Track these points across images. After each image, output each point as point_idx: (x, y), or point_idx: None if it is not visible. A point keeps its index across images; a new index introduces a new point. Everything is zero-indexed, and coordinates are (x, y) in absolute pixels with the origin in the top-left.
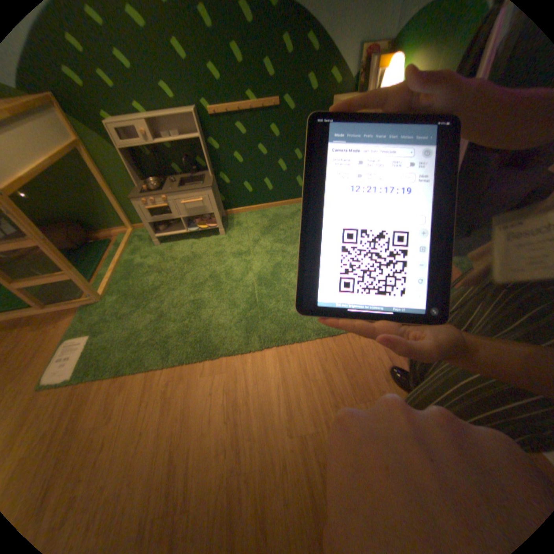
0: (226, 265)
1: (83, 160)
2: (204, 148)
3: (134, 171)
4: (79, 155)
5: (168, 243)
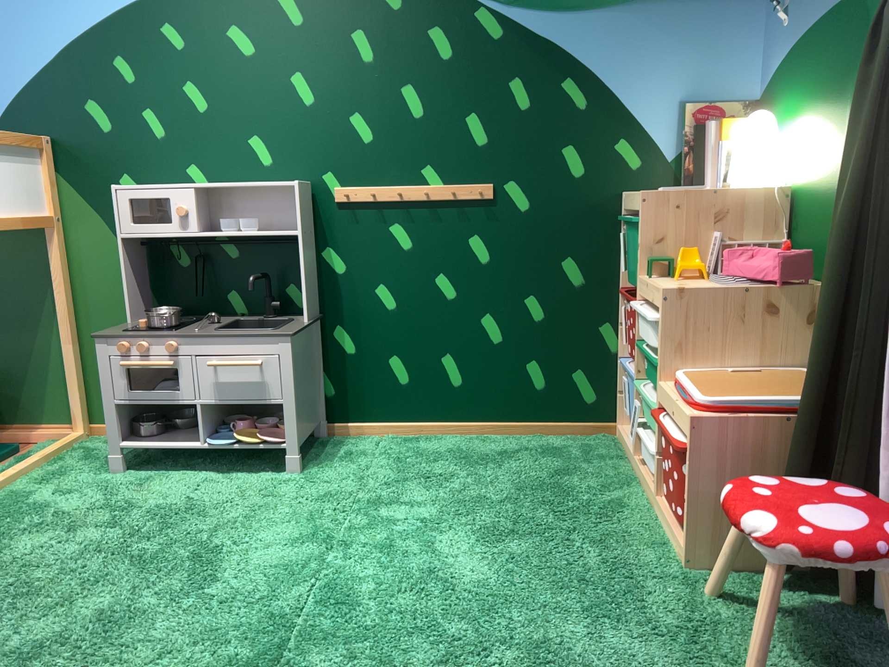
0: (262, 539)
1: (52, 261)
2: (314, 267)
3: (146, 295)
4: (48, 247)
5: (148, 471)
